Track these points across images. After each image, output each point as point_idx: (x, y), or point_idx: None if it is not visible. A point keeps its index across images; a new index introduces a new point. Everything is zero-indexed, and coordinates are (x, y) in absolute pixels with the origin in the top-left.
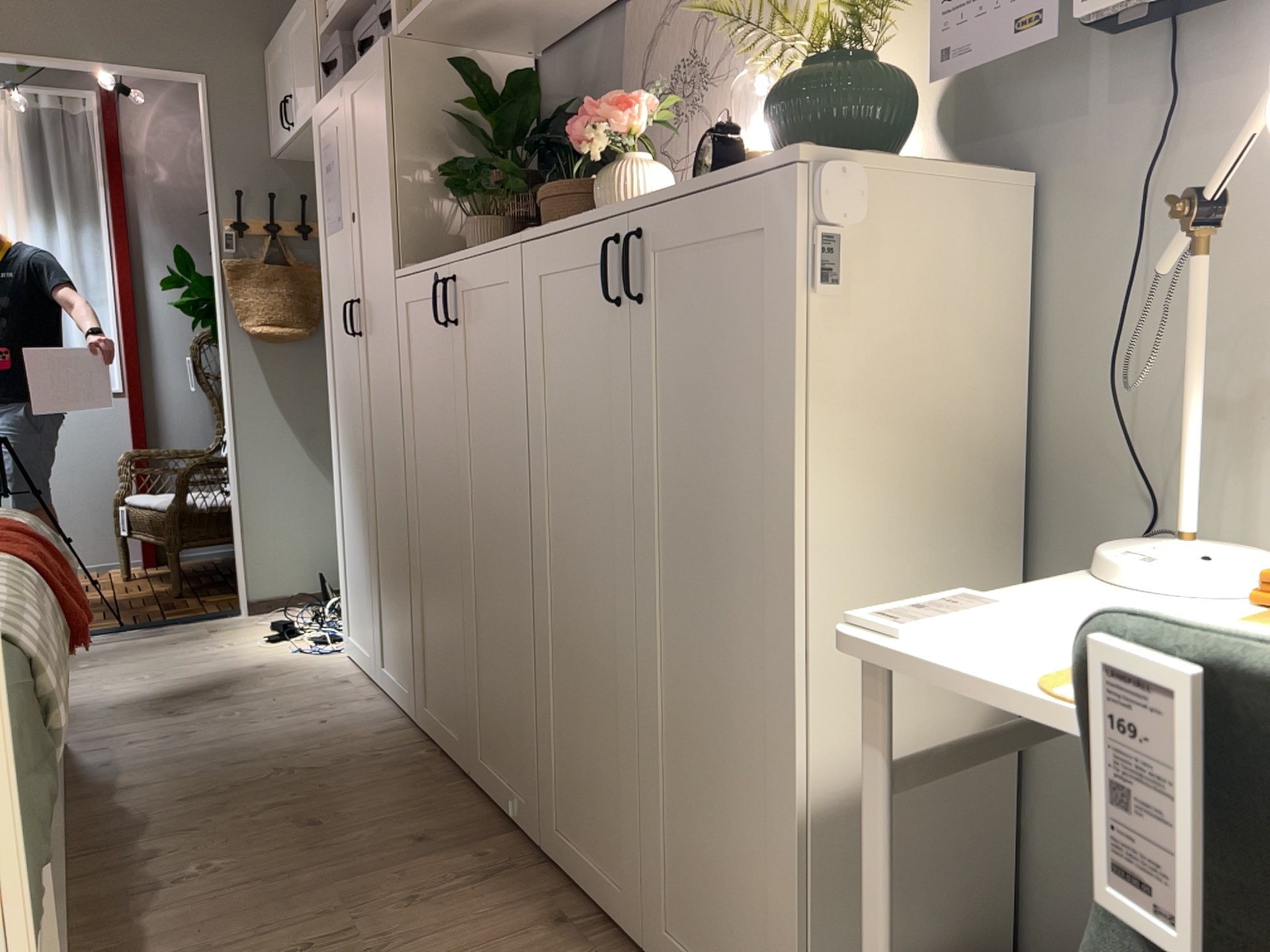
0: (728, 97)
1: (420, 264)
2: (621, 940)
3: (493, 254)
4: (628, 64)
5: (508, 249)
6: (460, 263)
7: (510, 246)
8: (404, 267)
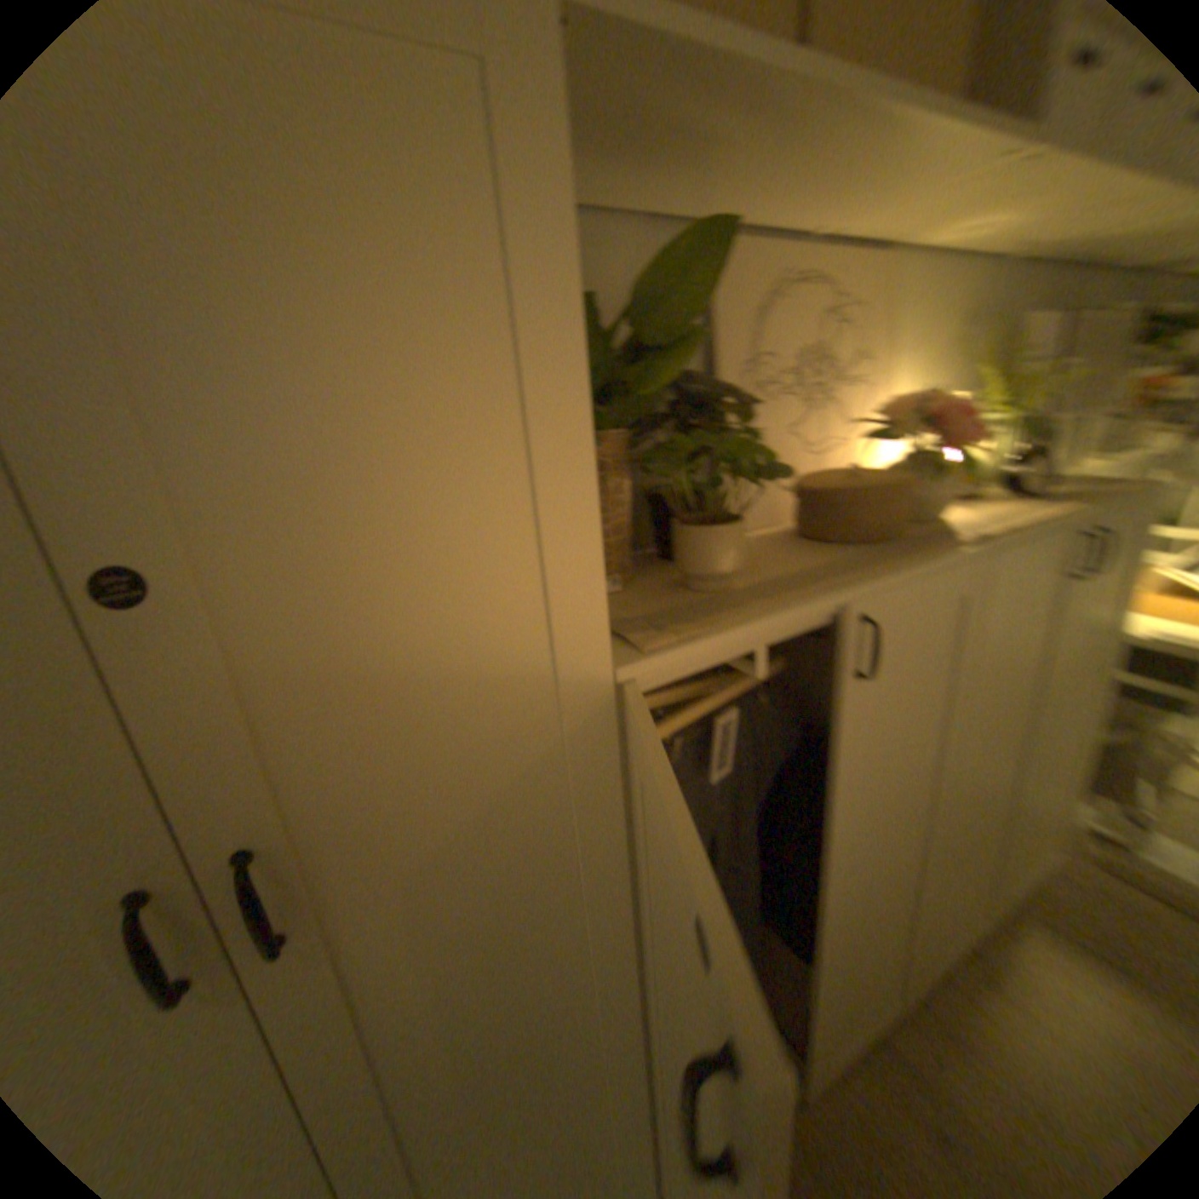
0: (868, 399)
1: (726, 623)
2: (978, 943)
3: (956, 569)
4: (723, 316)
5: (981, 559)
6: (889, 593)
7: (980, 556)
8: (658, 646)
